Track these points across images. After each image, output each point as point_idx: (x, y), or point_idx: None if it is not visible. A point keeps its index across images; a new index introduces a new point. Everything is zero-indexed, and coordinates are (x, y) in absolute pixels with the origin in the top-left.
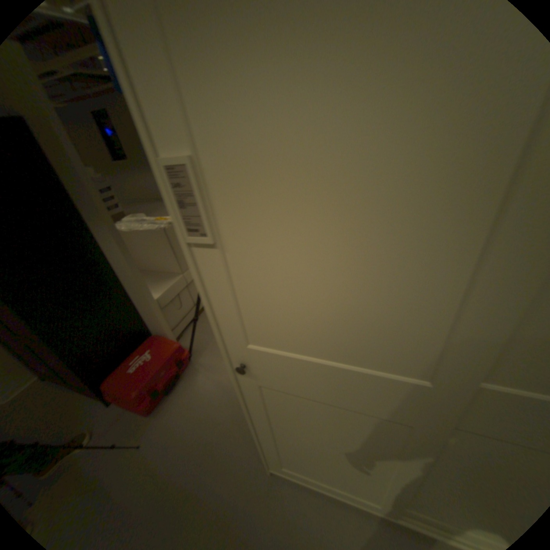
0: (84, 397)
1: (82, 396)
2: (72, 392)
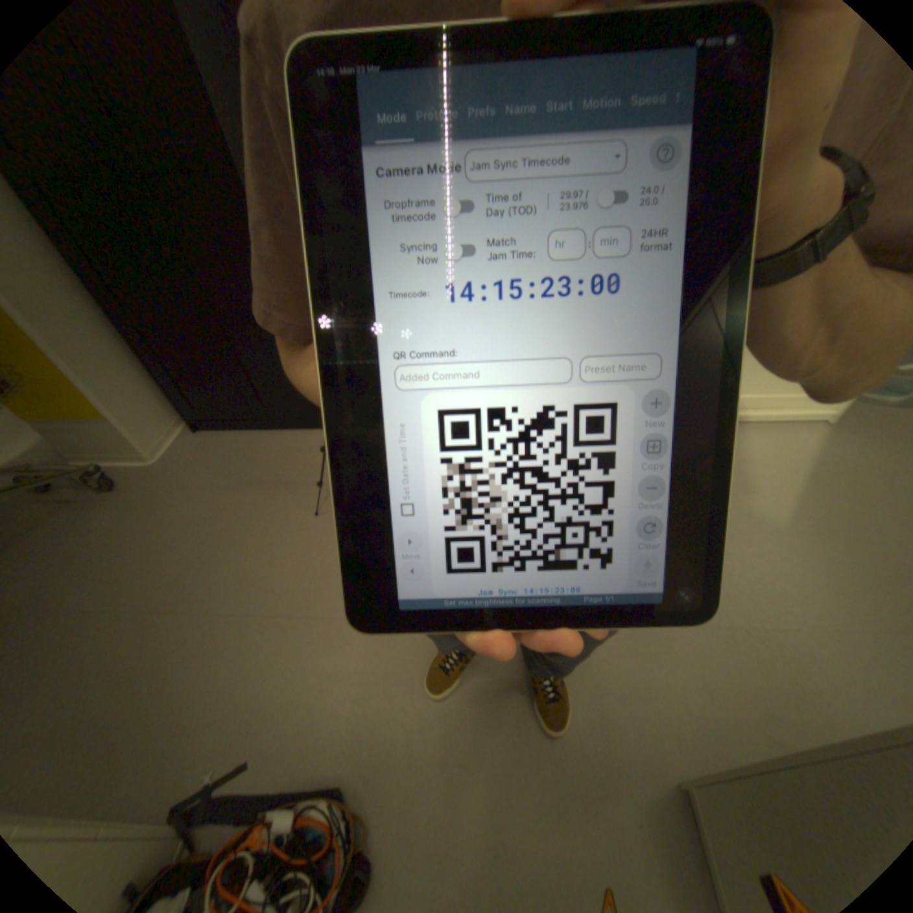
0: (294, 427)
1: (287, 428)
2: (266, 428)
